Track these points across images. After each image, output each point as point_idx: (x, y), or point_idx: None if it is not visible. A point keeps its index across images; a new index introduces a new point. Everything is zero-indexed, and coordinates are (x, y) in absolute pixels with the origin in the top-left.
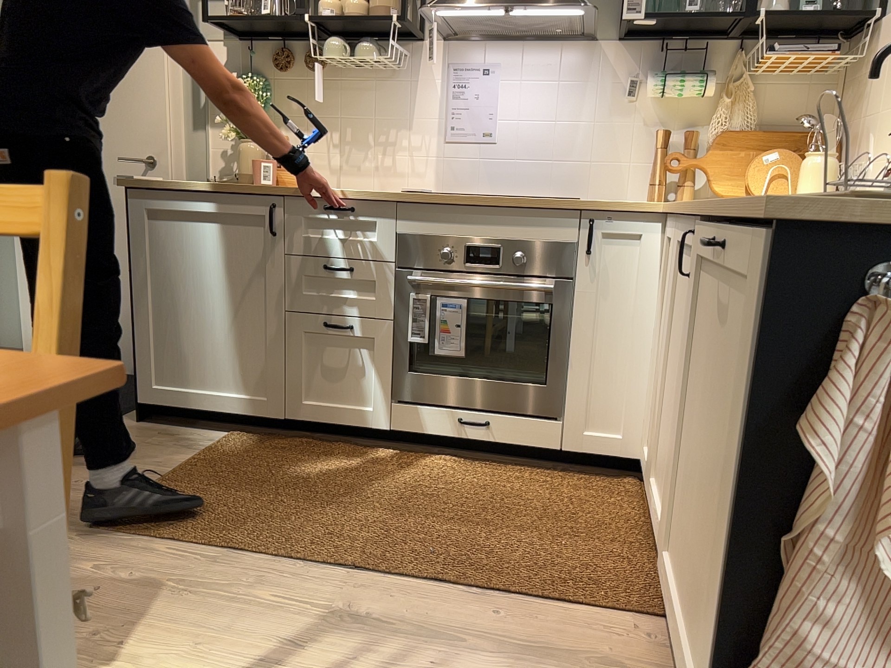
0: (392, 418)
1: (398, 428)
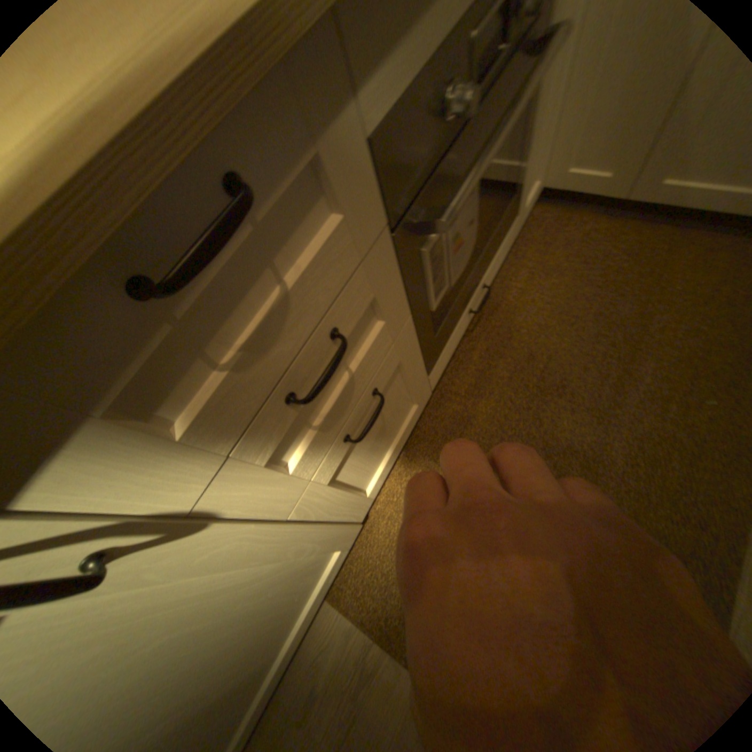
0: (429, 387)
1: (434, 384)
